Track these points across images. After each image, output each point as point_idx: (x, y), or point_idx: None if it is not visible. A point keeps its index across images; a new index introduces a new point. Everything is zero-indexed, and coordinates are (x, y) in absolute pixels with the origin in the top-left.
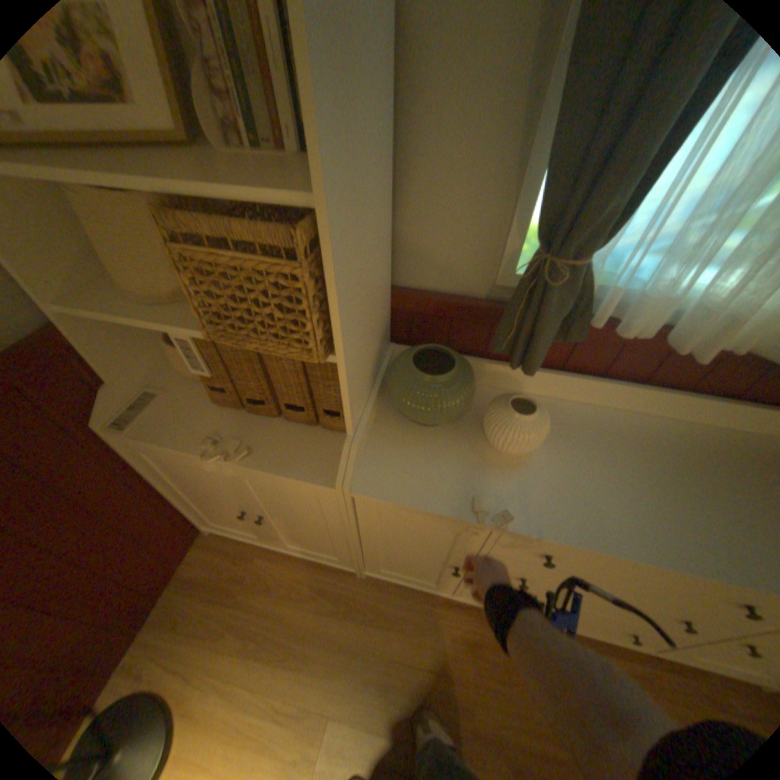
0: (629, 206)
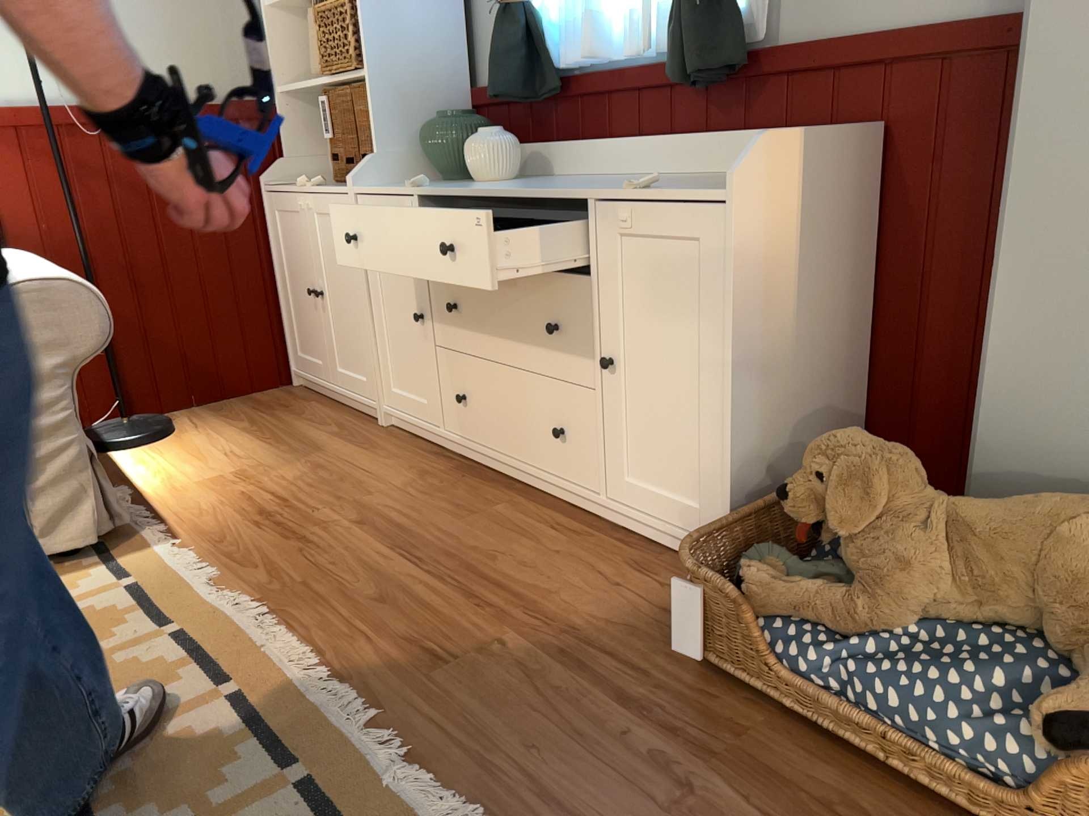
0: None
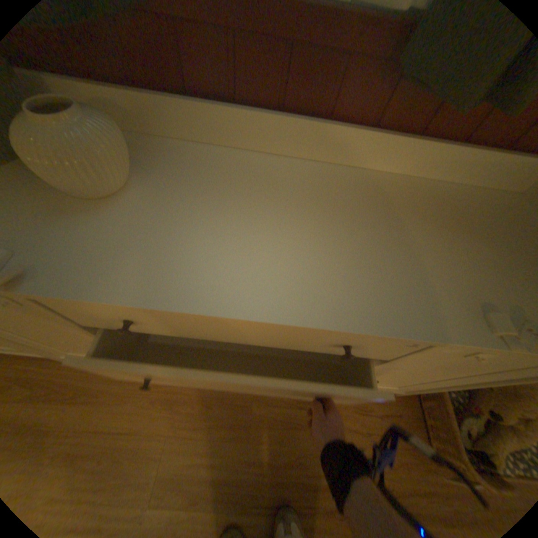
0: None
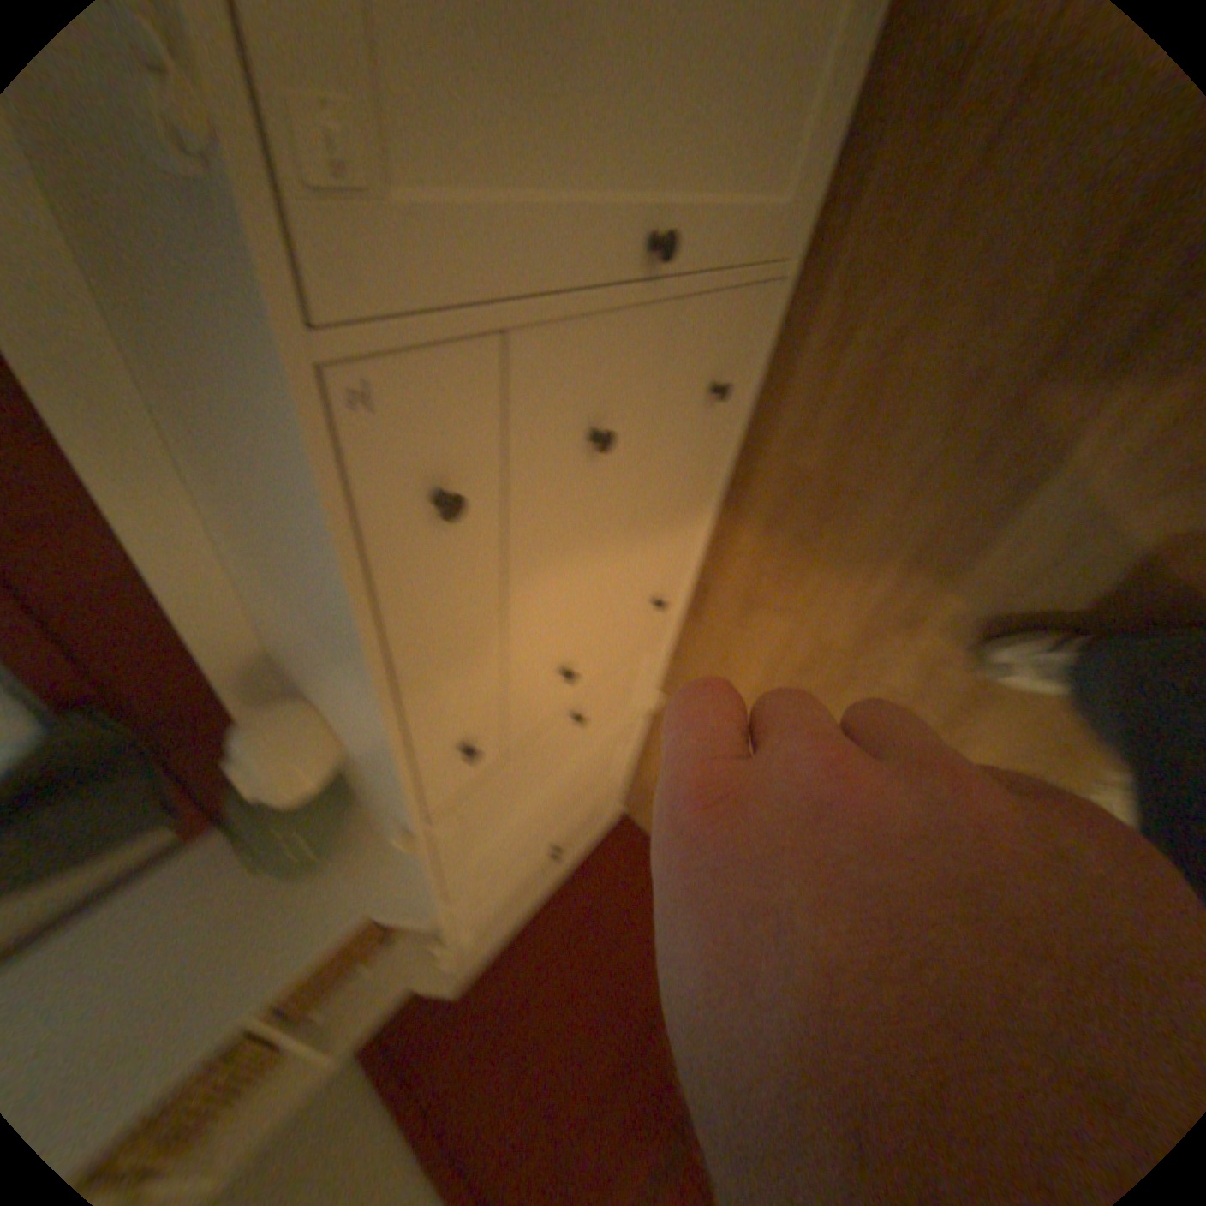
0: None
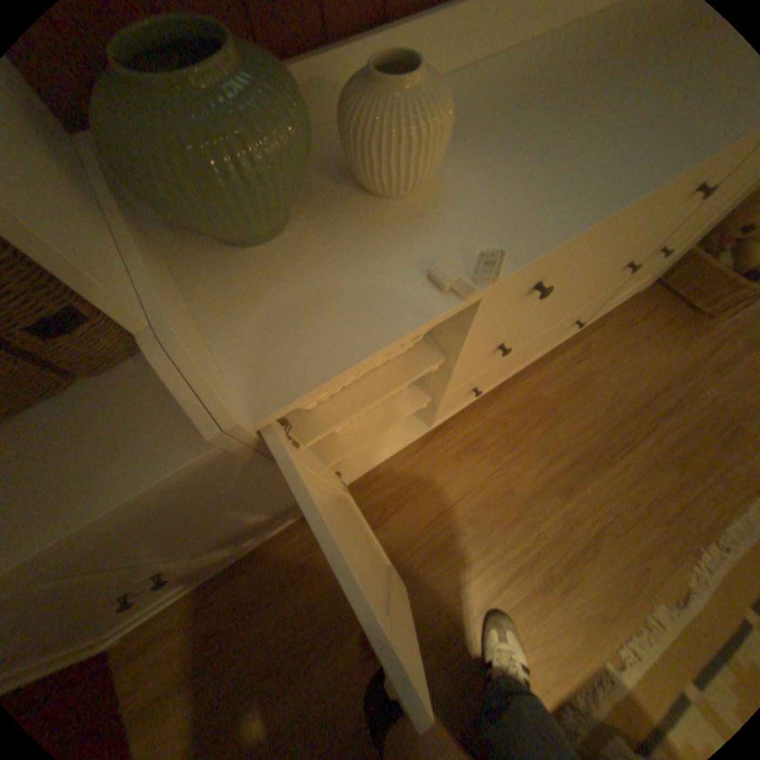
0: None
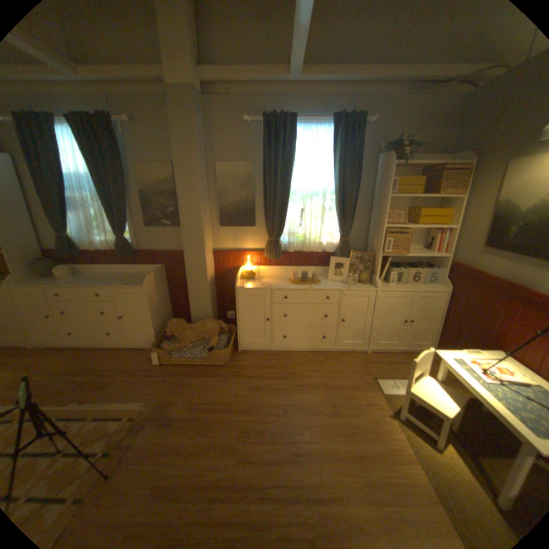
0: (59, 226)
